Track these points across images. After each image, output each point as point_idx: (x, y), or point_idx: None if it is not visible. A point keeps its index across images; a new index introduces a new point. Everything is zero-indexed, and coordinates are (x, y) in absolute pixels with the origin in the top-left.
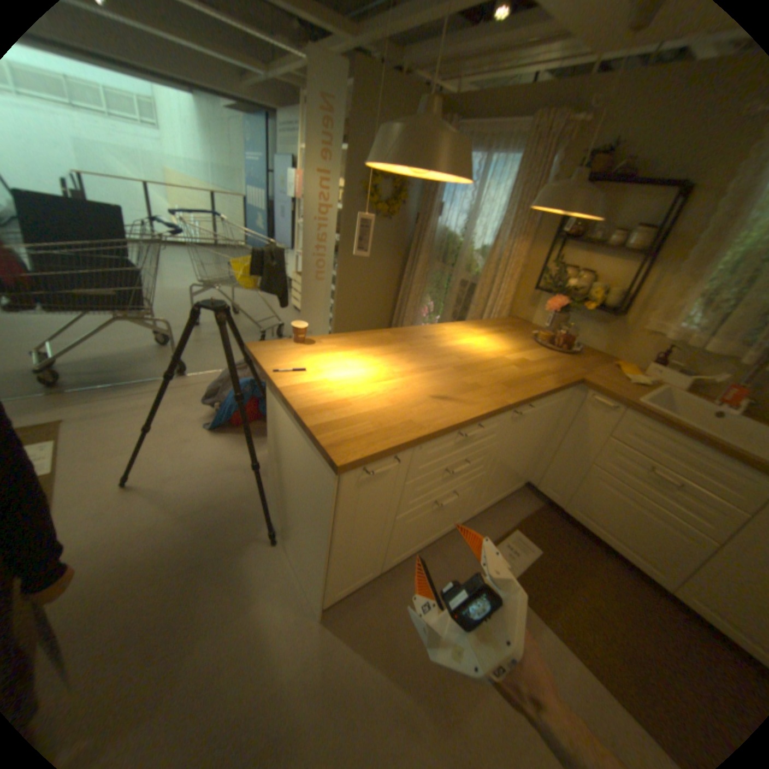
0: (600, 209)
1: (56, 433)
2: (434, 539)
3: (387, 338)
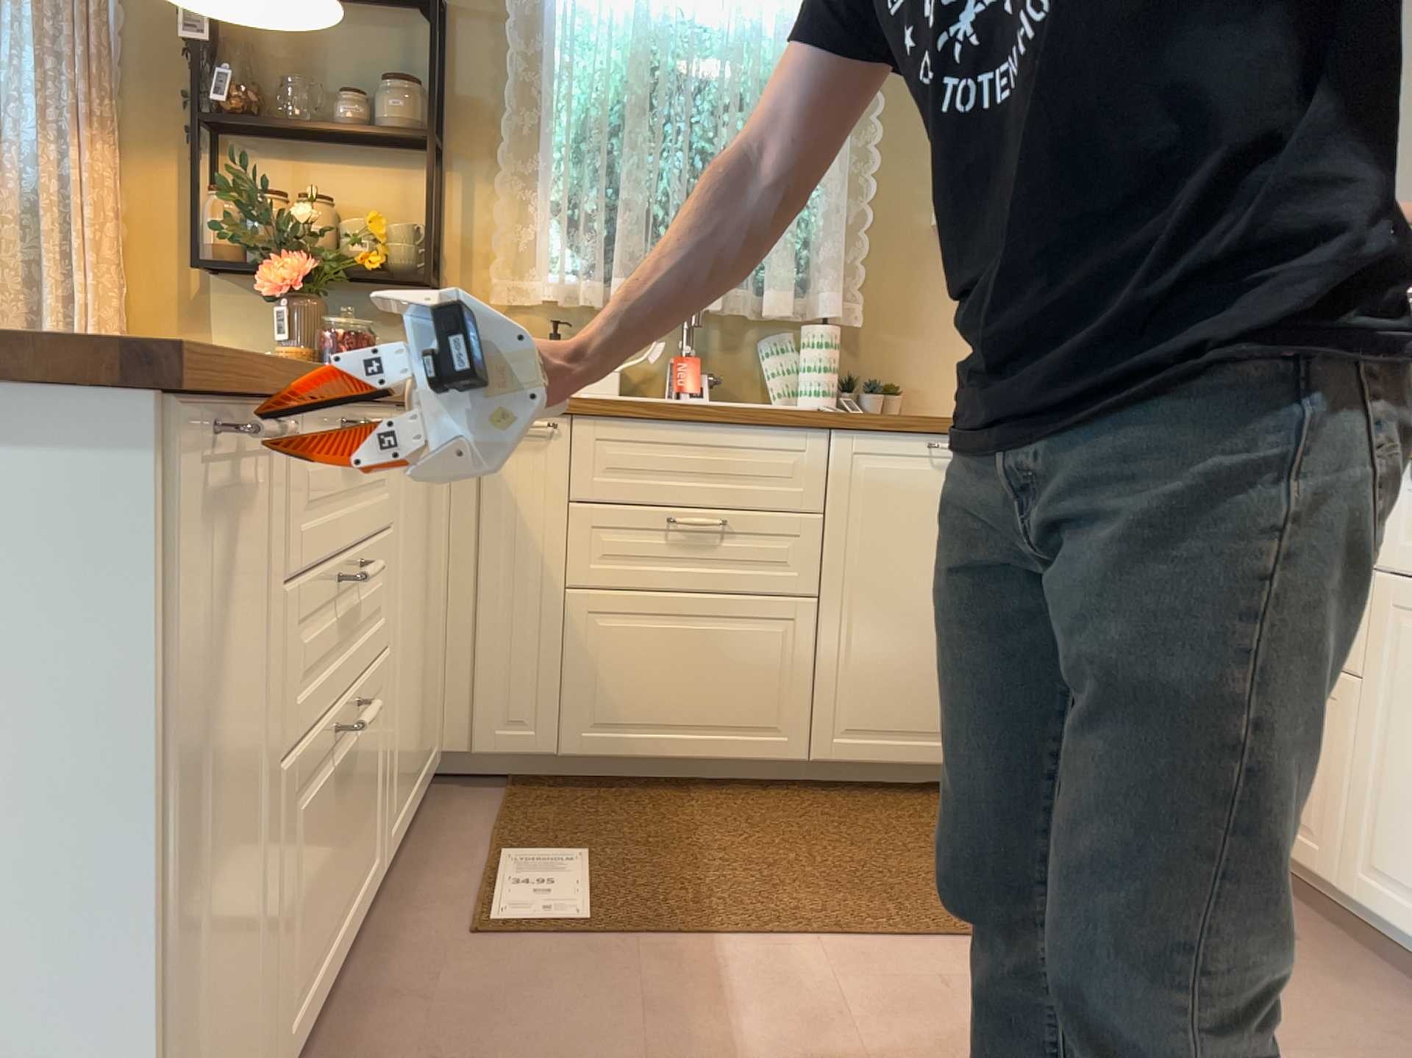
0: None
1: None
2: (341, 940)
3: None
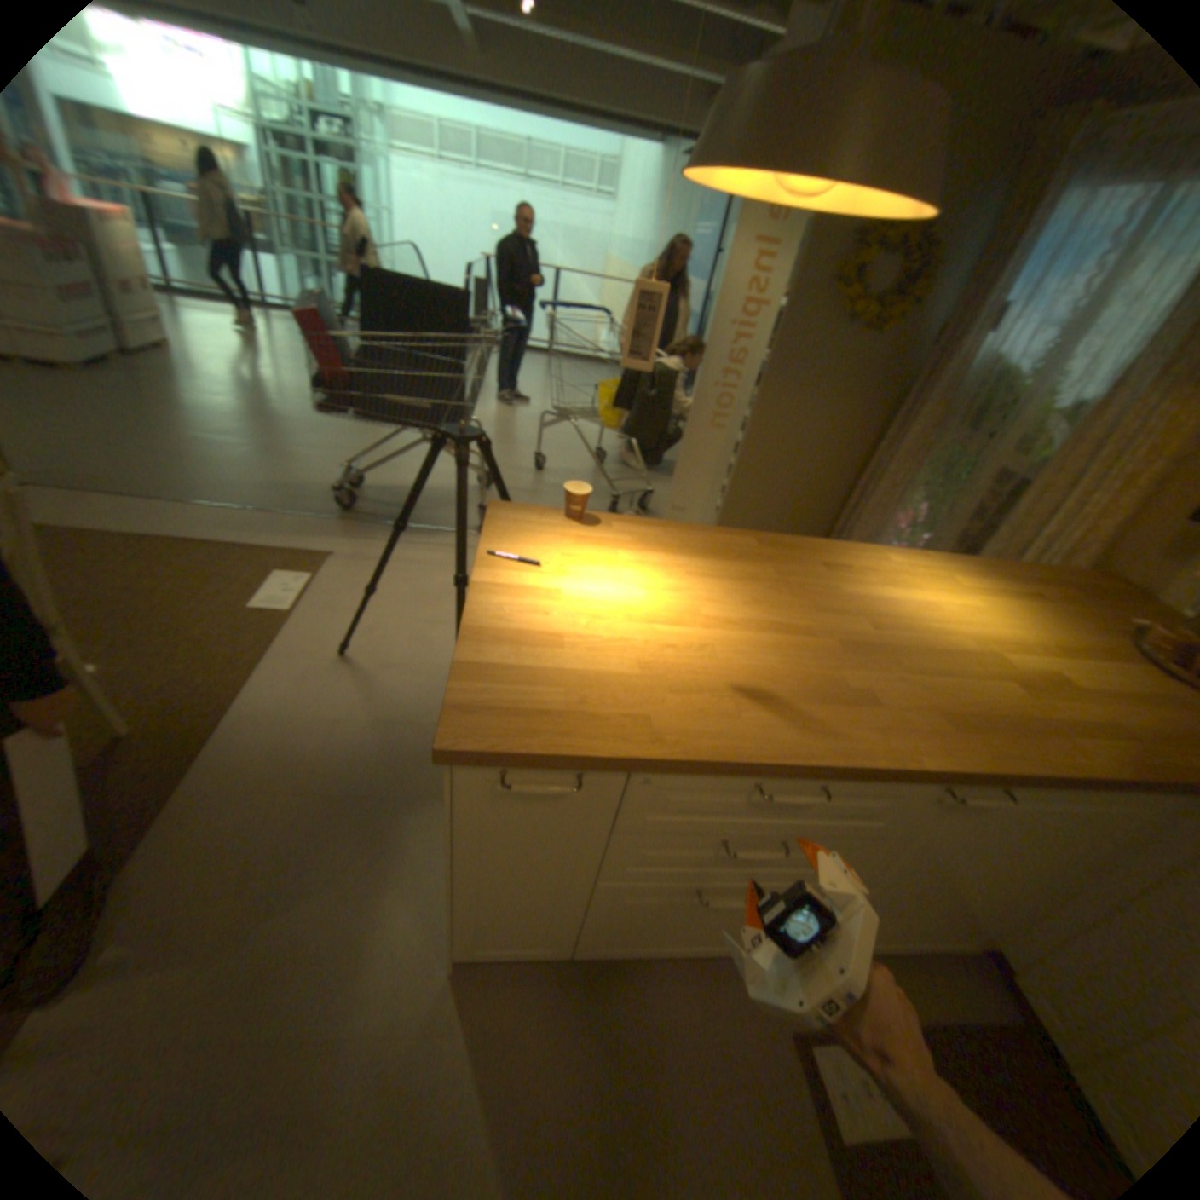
0: None
1: (323, 565)
2: (704, 956)
3: (746, 548)
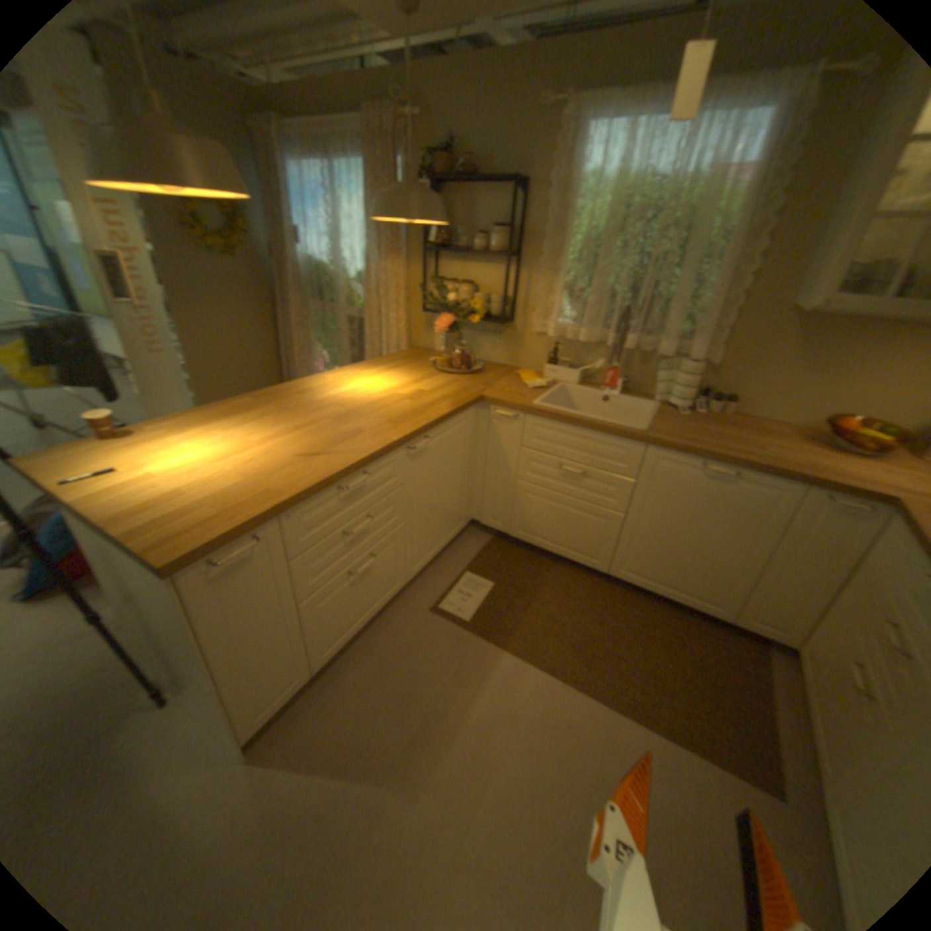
0: (439, 213)
1: None
2: (372, 614)
3: (248, 404)
